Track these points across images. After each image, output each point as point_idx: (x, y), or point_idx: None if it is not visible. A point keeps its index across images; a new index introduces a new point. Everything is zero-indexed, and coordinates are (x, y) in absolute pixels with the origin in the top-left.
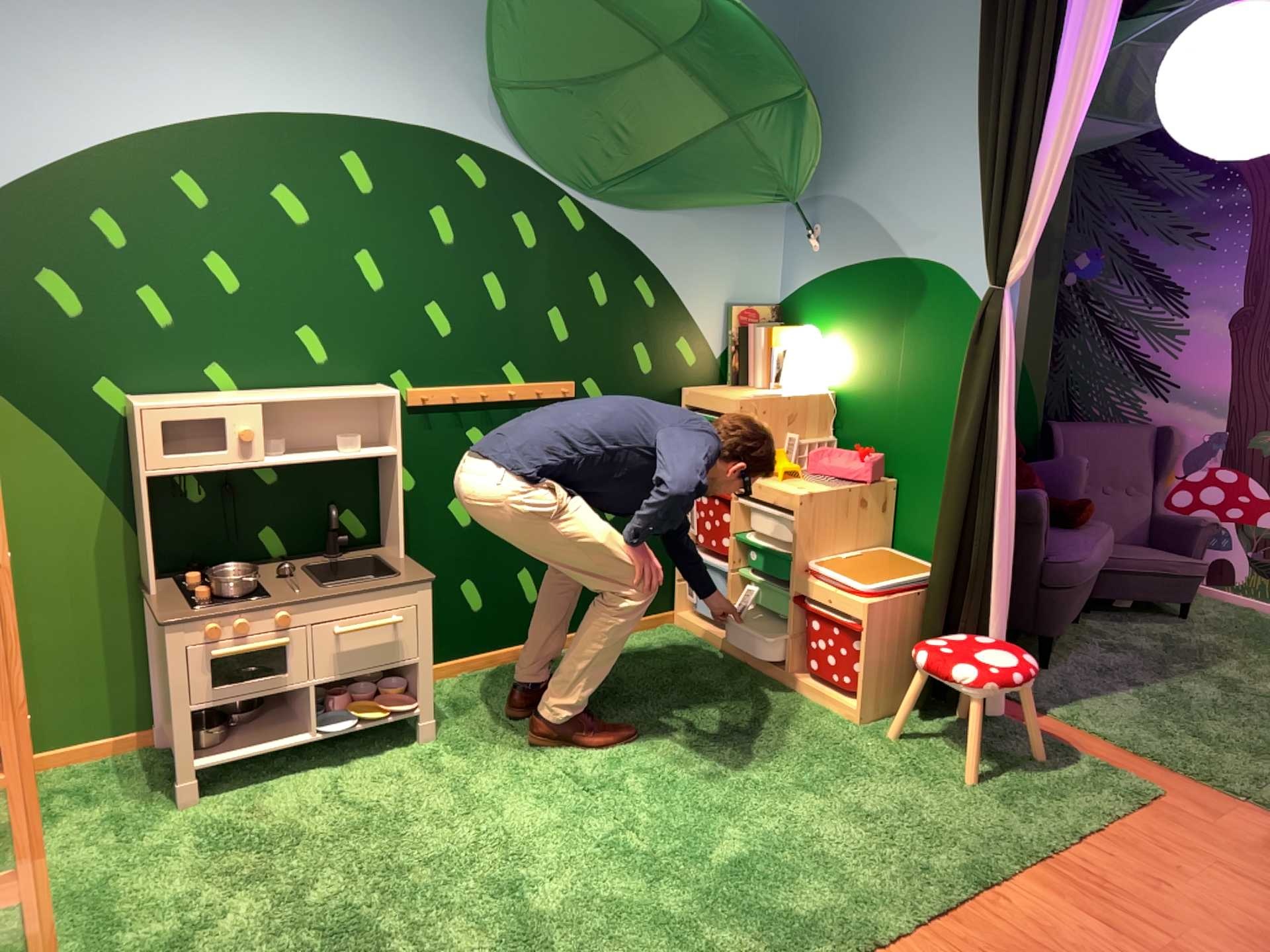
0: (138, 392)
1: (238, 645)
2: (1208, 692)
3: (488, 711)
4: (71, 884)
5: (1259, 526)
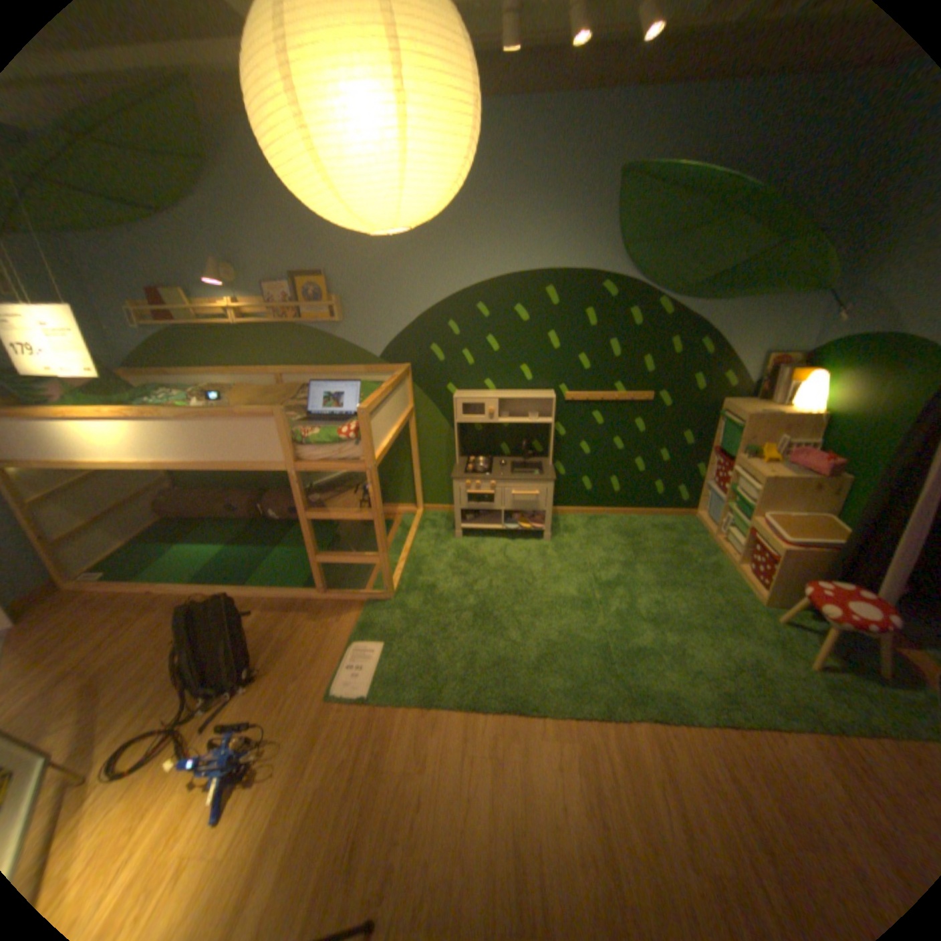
0: (459, 390)
1: (475, 491)
2: None
3: (578, 535)
4: (416, 555)
5: None
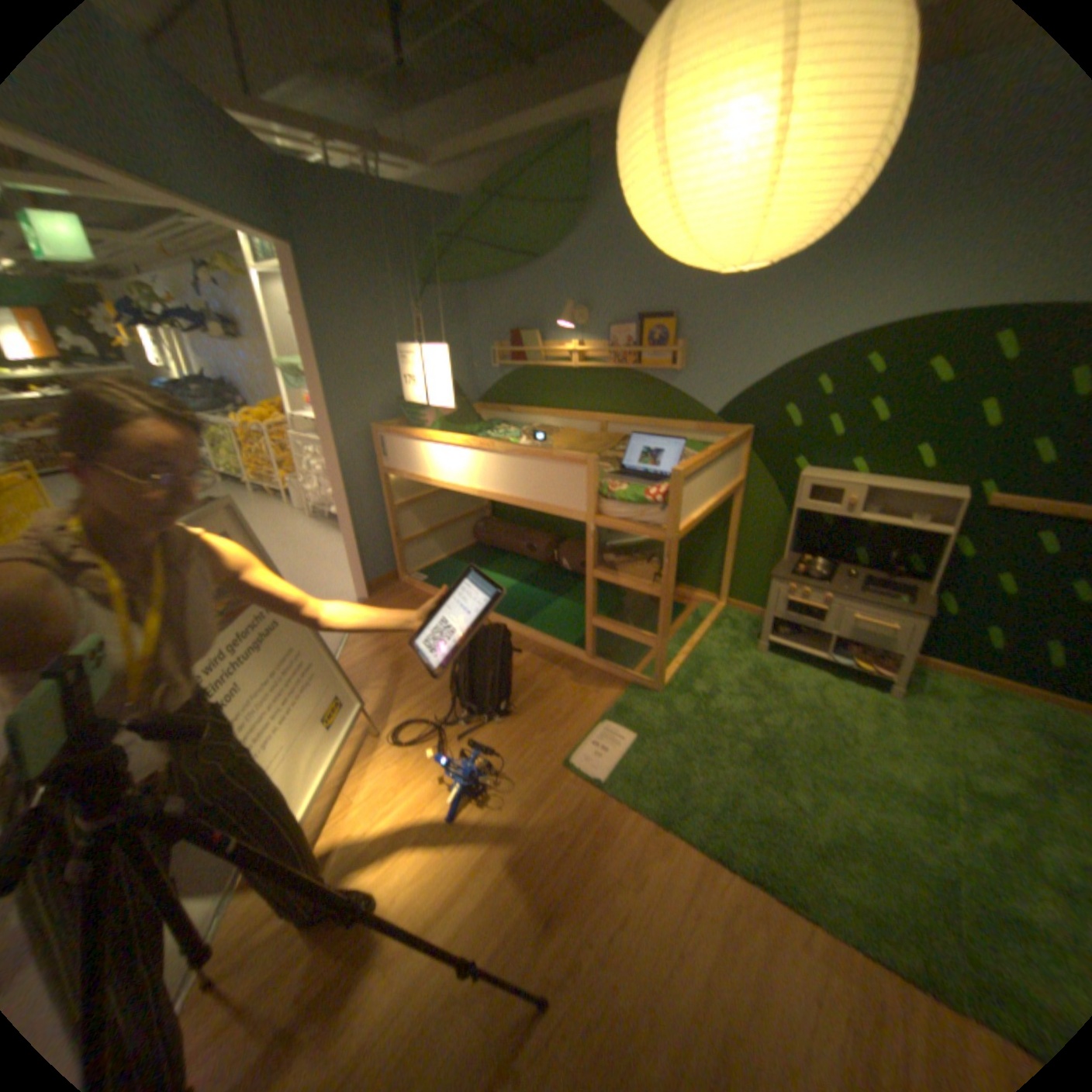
0: (812, 466)
1: (800, 600)
2: None
3: (956, 709)
4: (701, 653)
5: None
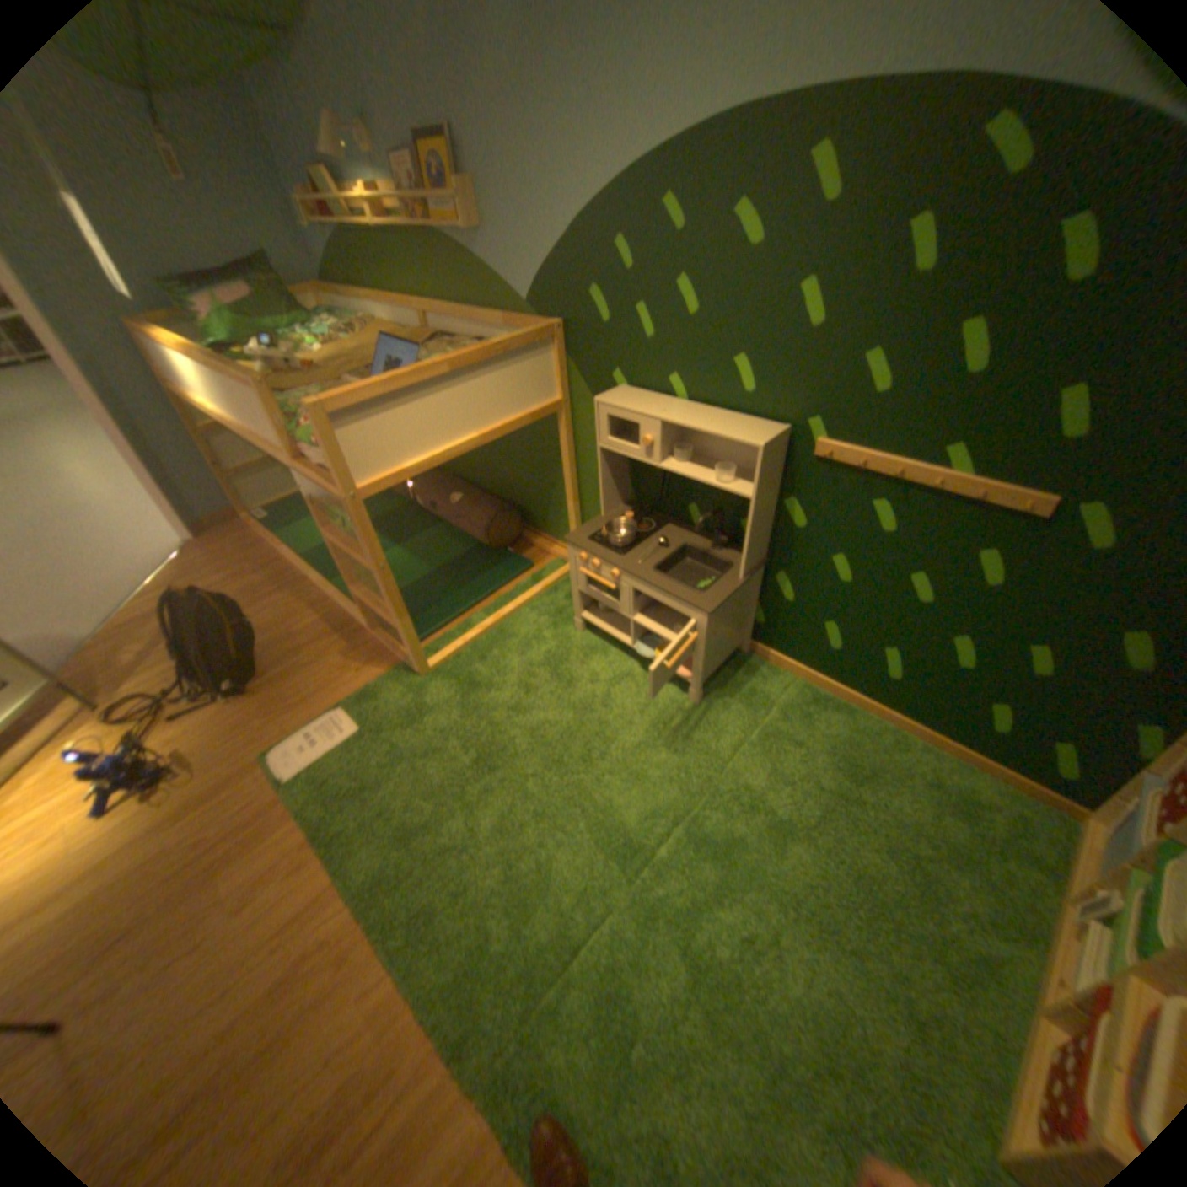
0: (631, 385)
1: (592, 574)
2: None
3: (761, 720)
4: (510, 627)
5: None
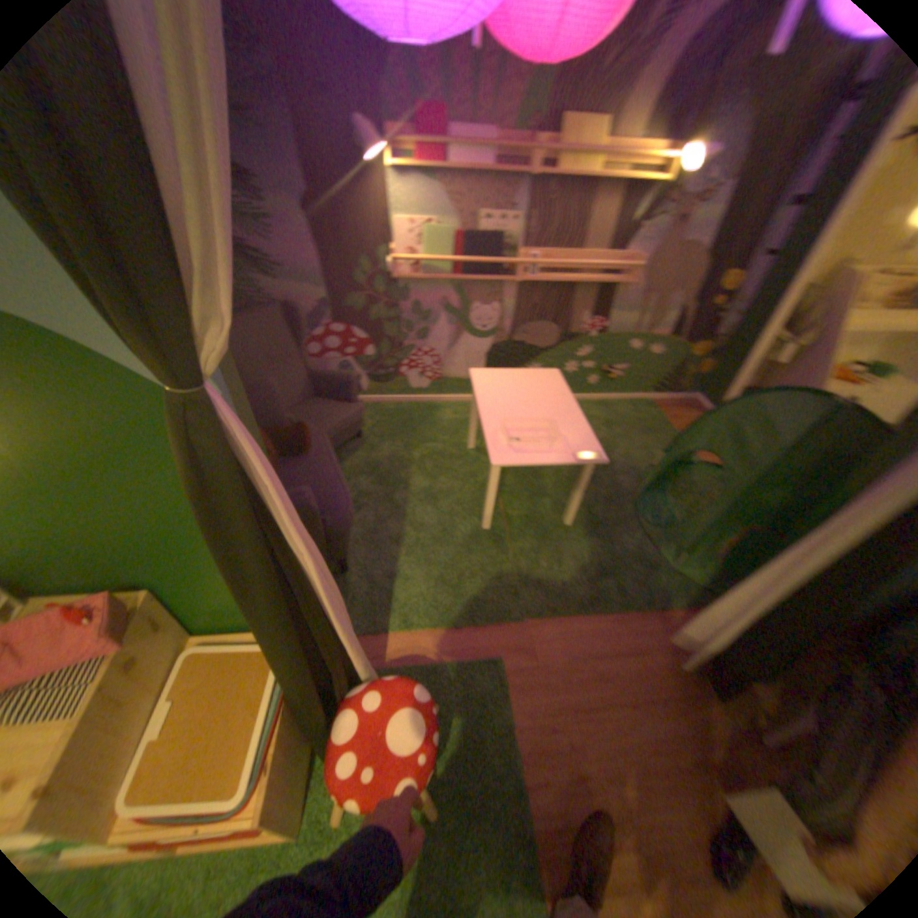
0: None
1: None
2: (431, 515)
3: None
4: None
5: (367, 356)
